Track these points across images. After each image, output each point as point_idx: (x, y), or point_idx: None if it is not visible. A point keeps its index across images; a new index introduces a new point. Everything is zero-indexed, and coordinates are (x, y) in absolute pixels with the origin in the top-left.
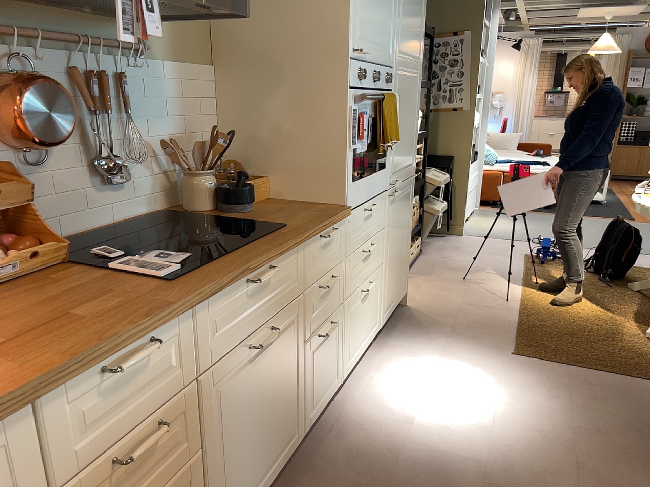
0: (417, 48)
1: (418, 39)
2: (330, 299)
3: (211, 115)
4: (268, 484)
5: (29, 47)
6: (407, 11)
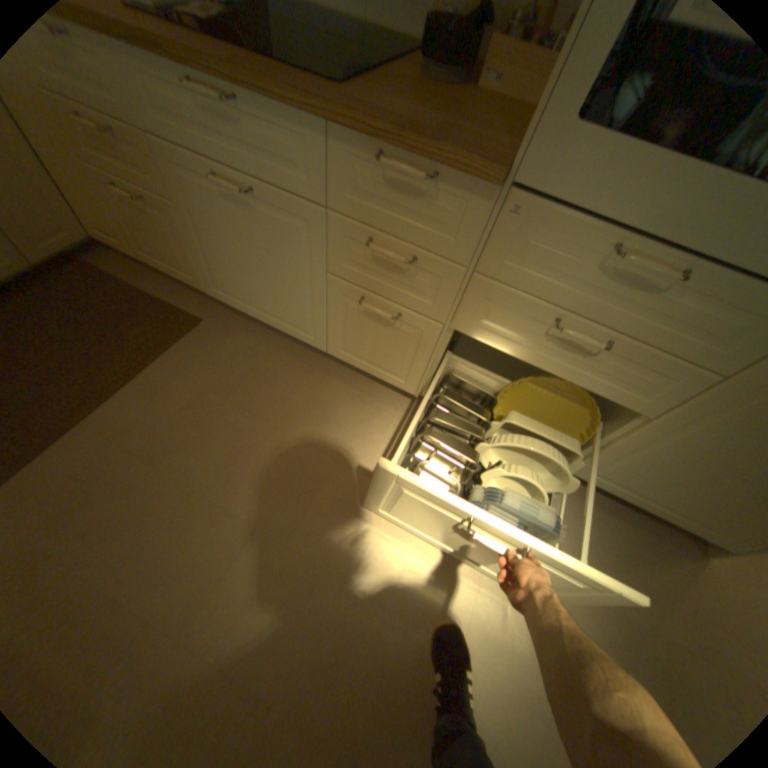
0: None
1: None
2: (406, 284)
3: None
4: (272, 325)
5: None
6: None
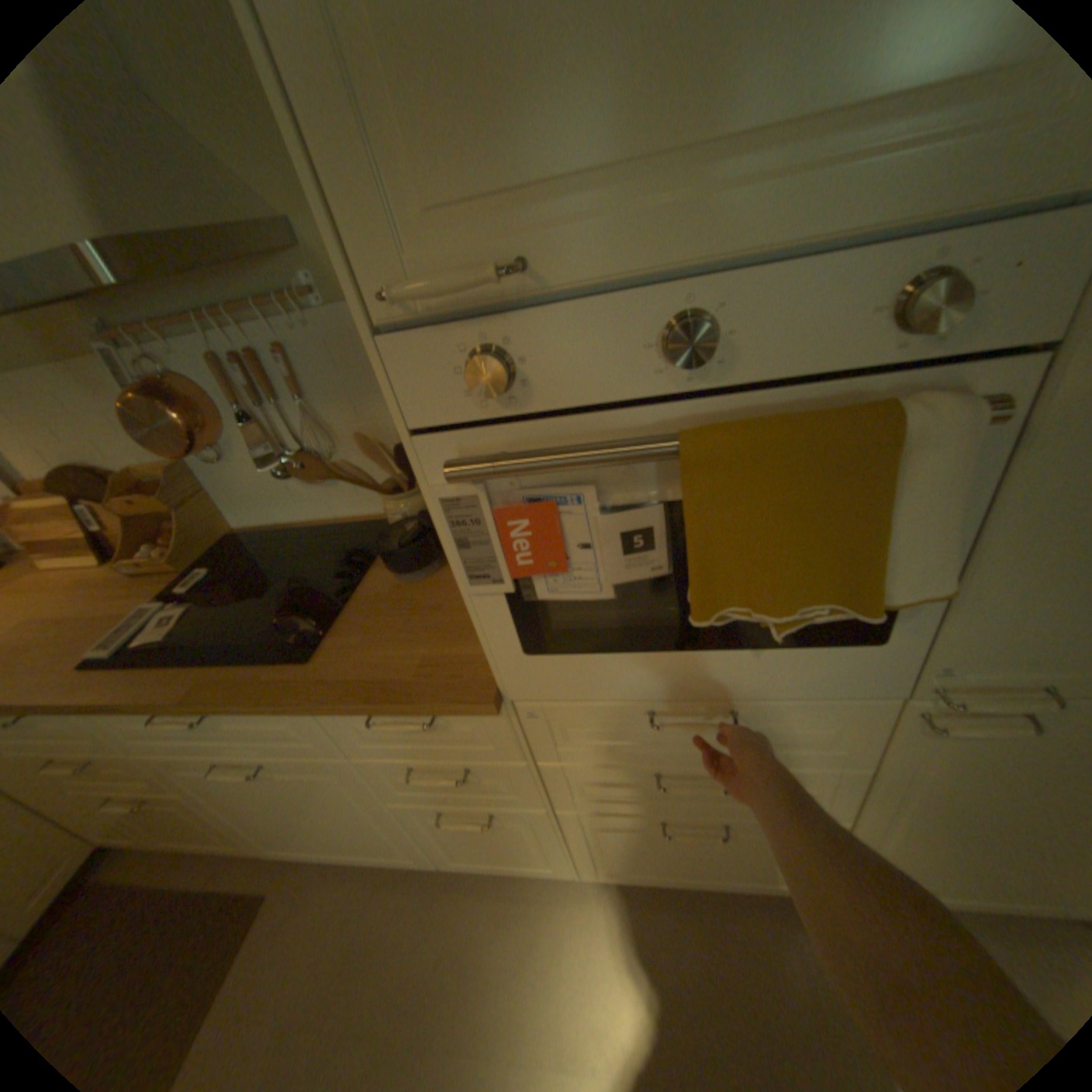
0: None
1: None
2: (476, 791)
3: None
4: (356, 864)
5: (156, 340)
6: None
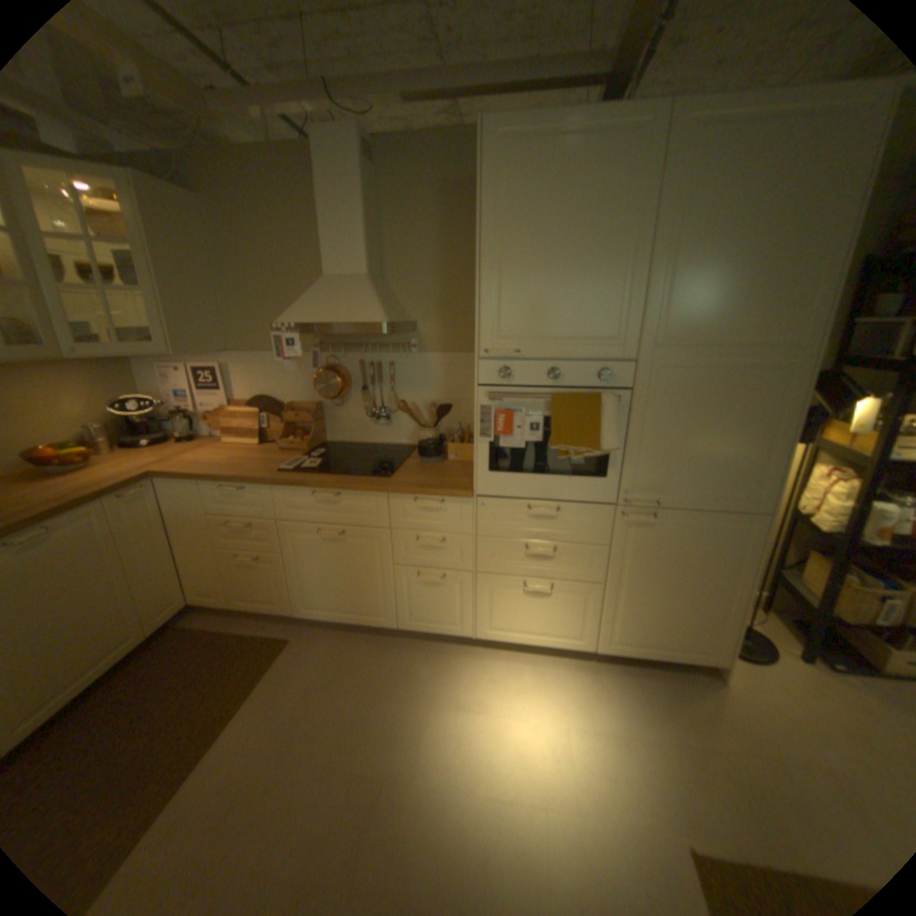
0: (779, 323)
1: (782, 307)
2: (443, 556)
3: None
4: (350, 625)
5: (340, 353)
6: (701, 277)
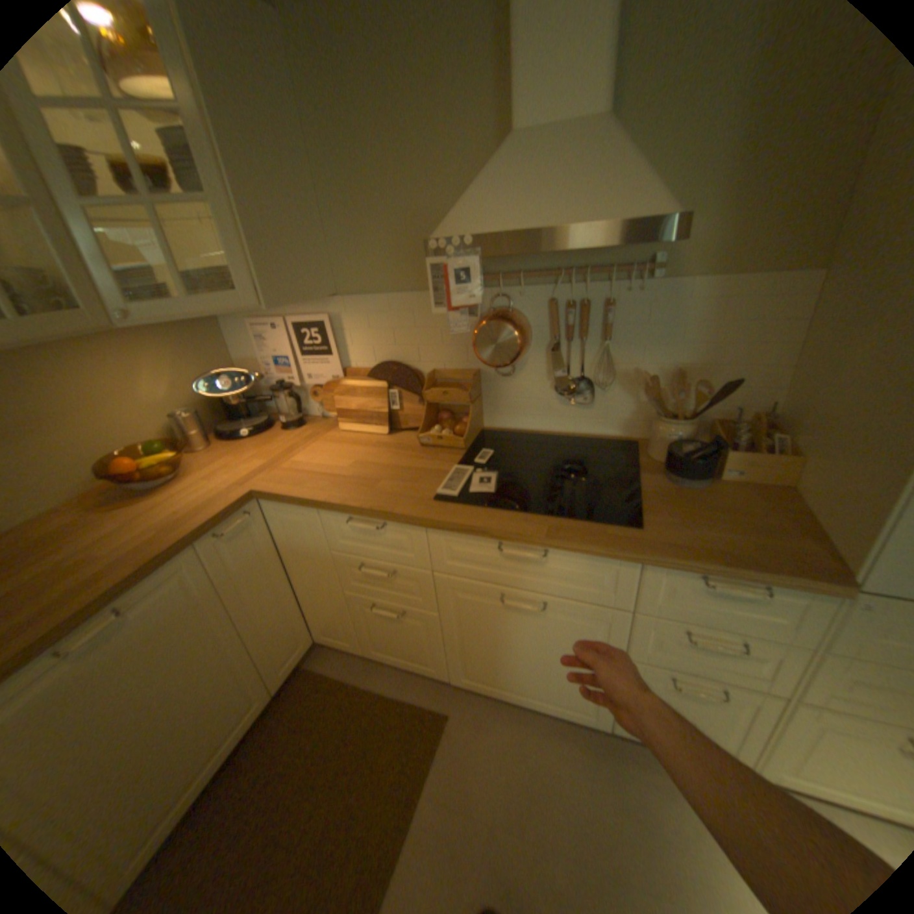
0: None
1: None
2: (735, 666)
3: (782, 342)
4: (536, 709)
5: (516, 285)
6: None
